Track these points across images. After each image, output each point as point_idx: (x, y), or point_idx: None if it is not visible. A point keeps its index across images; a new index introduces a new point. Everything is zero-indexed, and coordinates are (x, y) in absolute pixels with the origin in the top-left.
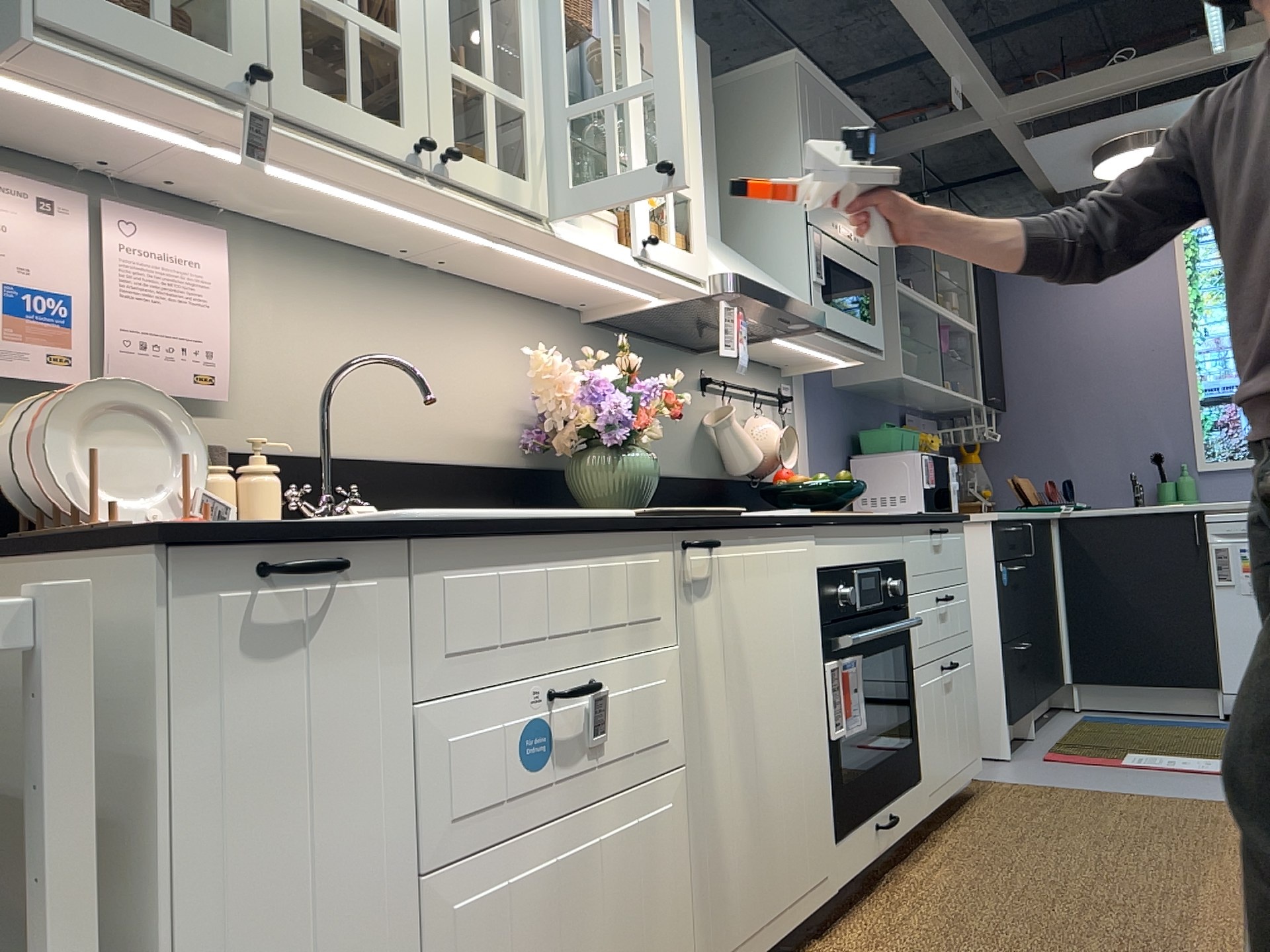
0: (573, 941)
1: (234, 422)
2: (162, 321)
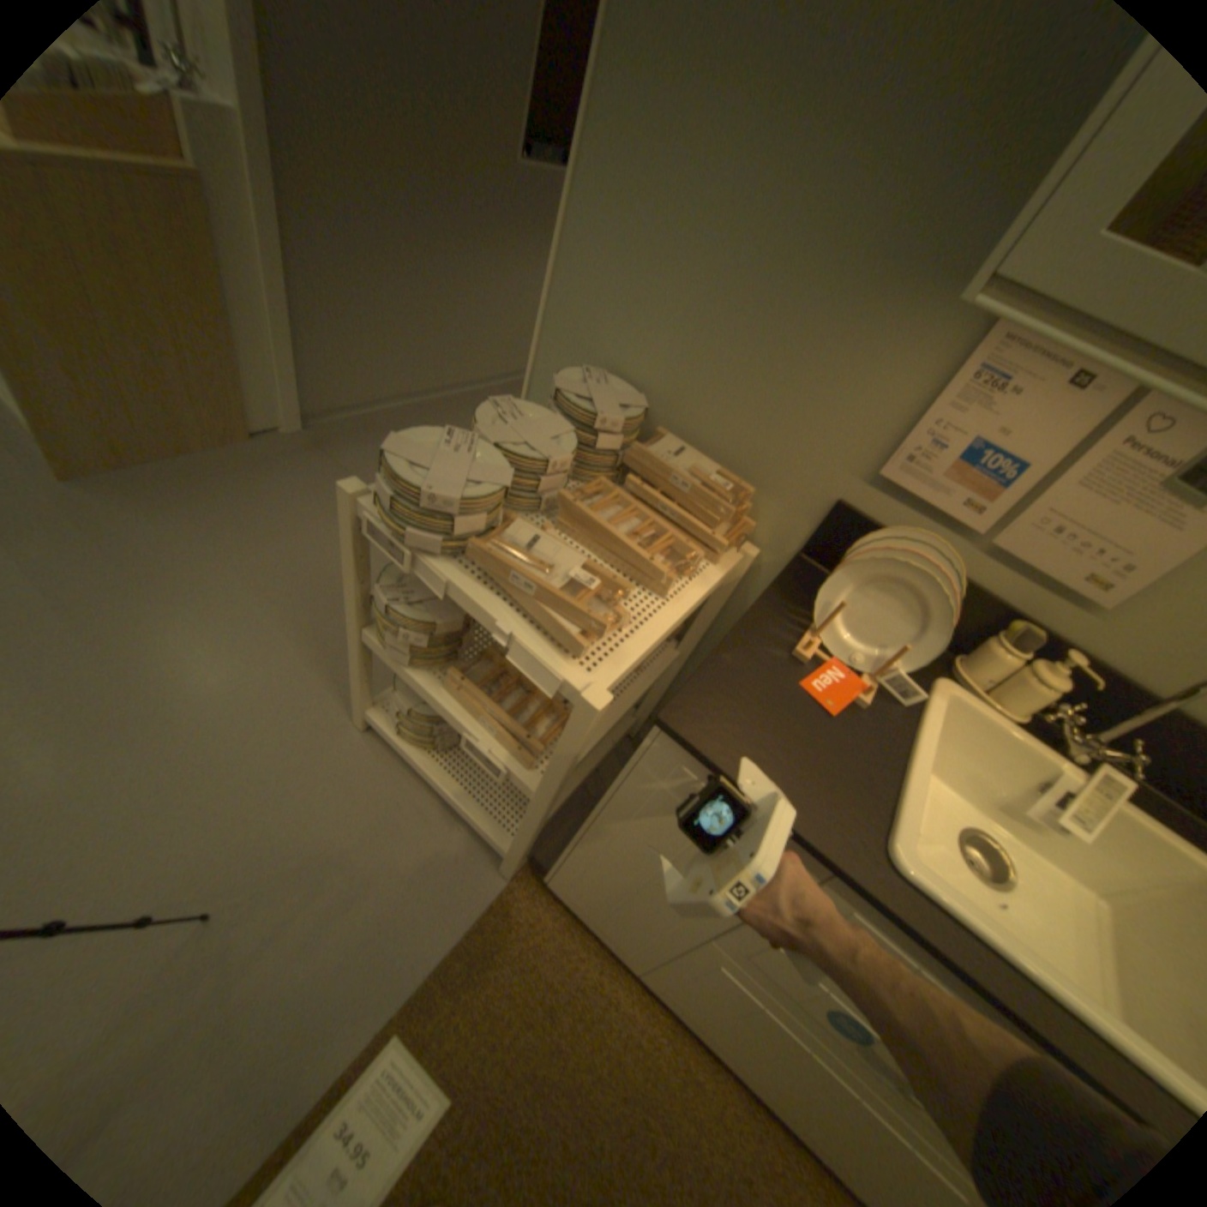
0: (793, 1074)
1: (1105, 623)
2: (1106, 517)
